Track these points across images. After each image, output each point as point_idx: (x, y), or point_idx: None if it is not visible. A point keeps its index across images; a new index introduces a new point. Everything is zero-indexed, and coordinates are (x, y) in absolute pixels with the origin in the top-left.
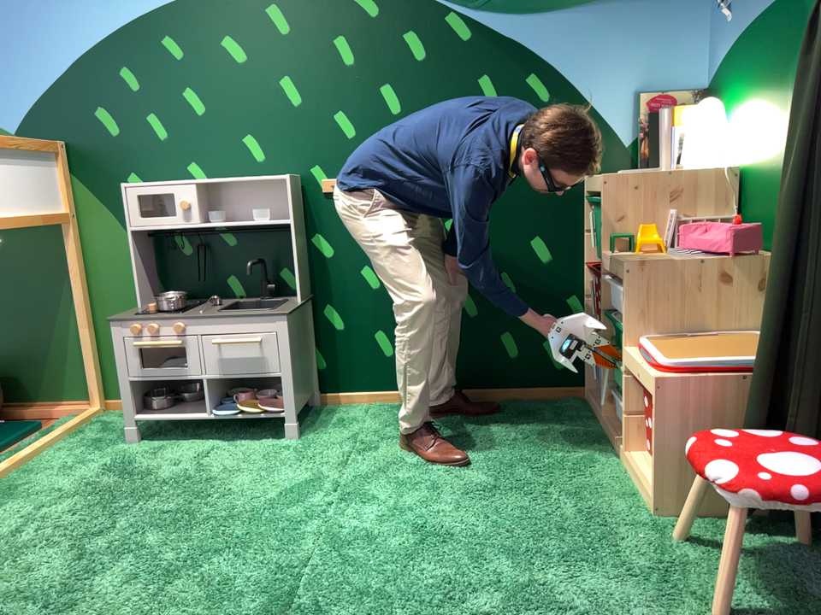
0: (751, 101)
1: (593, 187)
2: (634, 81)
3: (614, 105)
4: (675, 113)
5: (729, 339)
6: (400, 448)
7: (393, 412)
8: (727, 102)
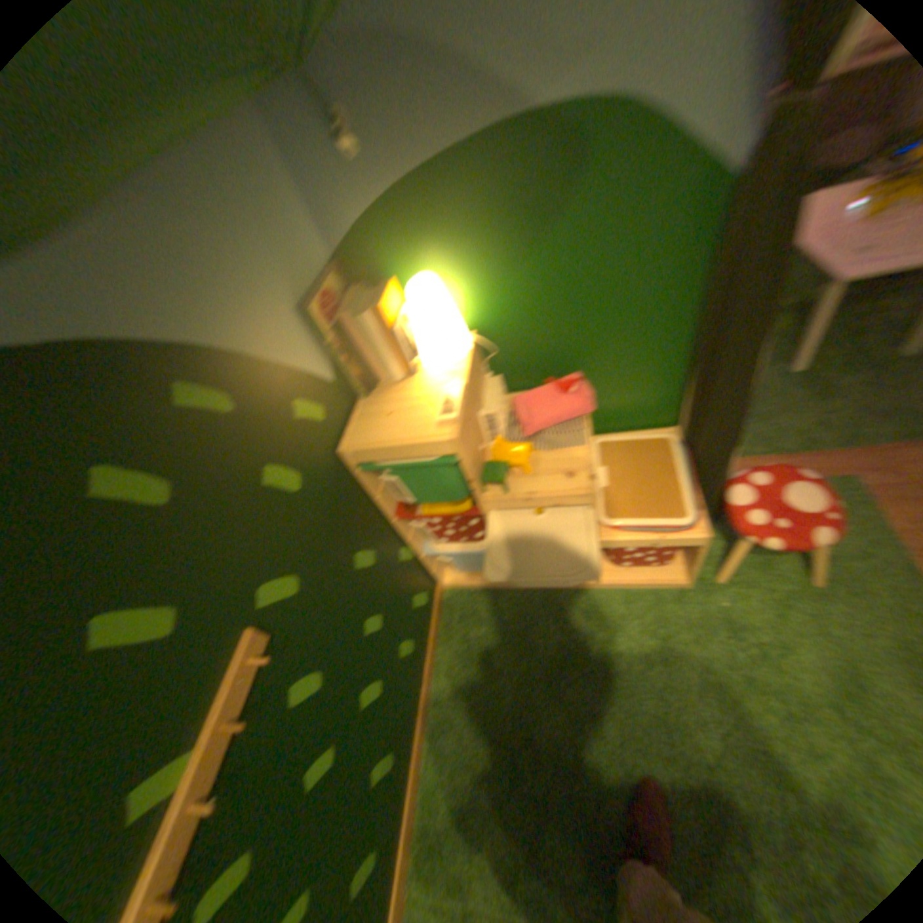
0: (471, 259)
1: (405, 452)
2: (289, 288)
3: (298, 338)
4: (383, 308)
5: (615, 462)
6: (565, 840)
7: (440, 848)
8: (407, 267)
